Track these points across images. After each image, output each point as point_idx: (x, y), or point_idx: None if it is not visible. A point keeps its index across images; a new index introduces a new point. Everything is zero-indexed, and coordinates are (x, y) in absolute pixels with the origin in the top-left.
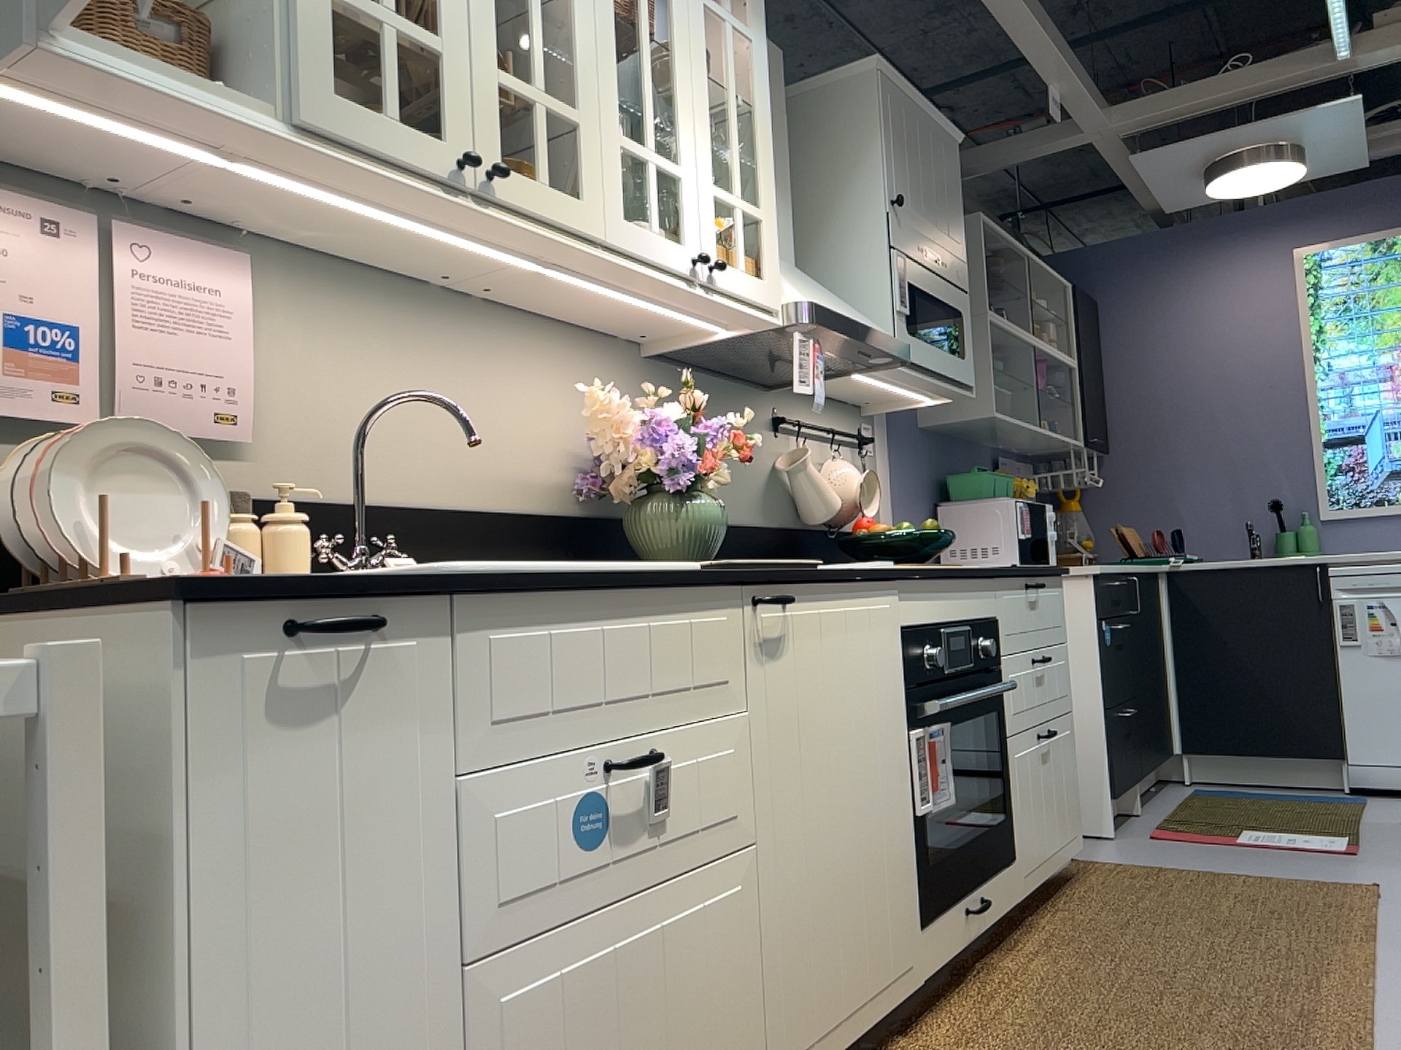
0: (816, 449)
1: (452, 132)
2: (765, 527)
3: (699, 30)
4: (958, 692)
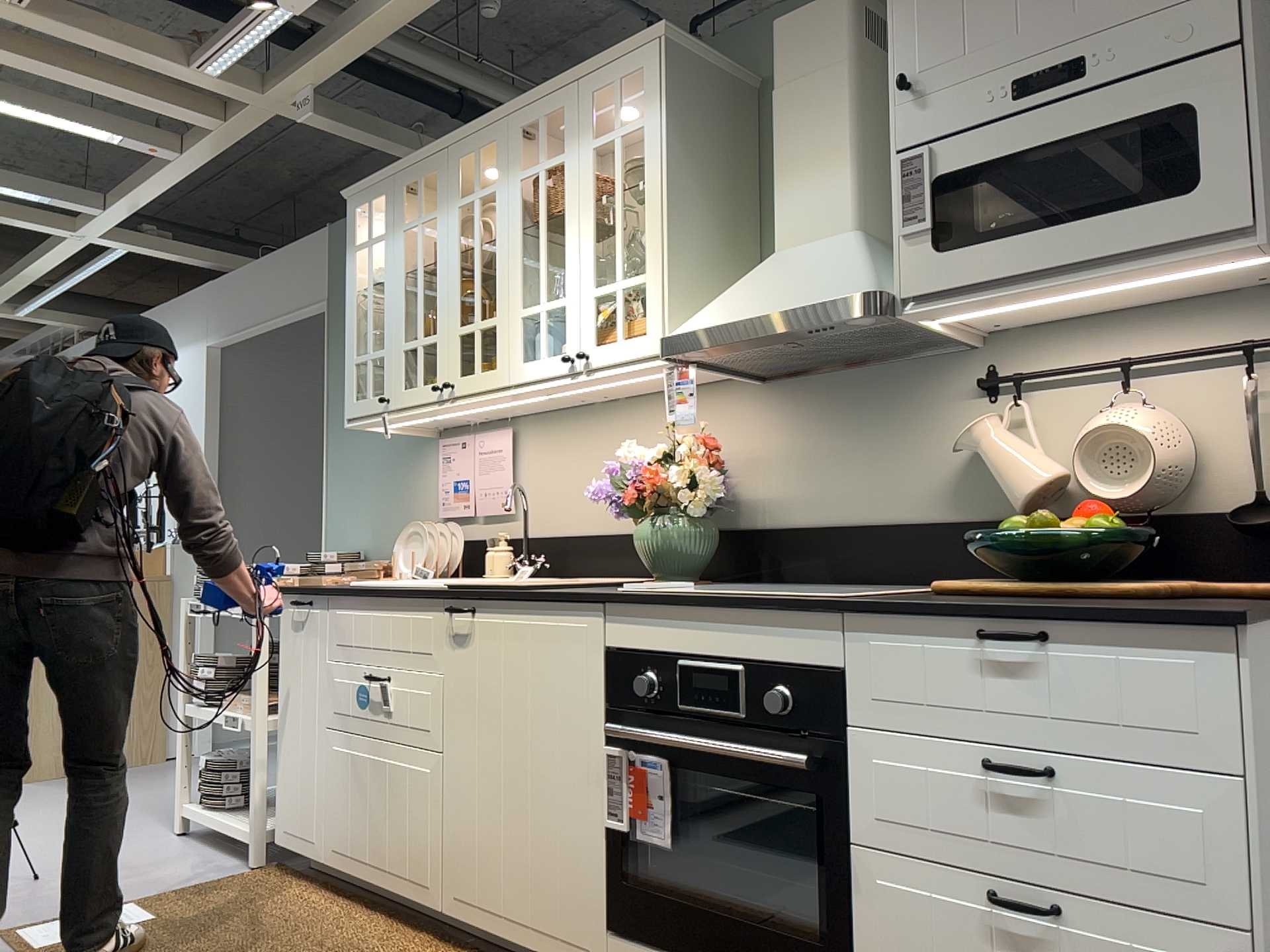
0: (1095, 396)
1: (438, 375)
2: (939, 523)
3: (586, 175)
4: (707, 737)
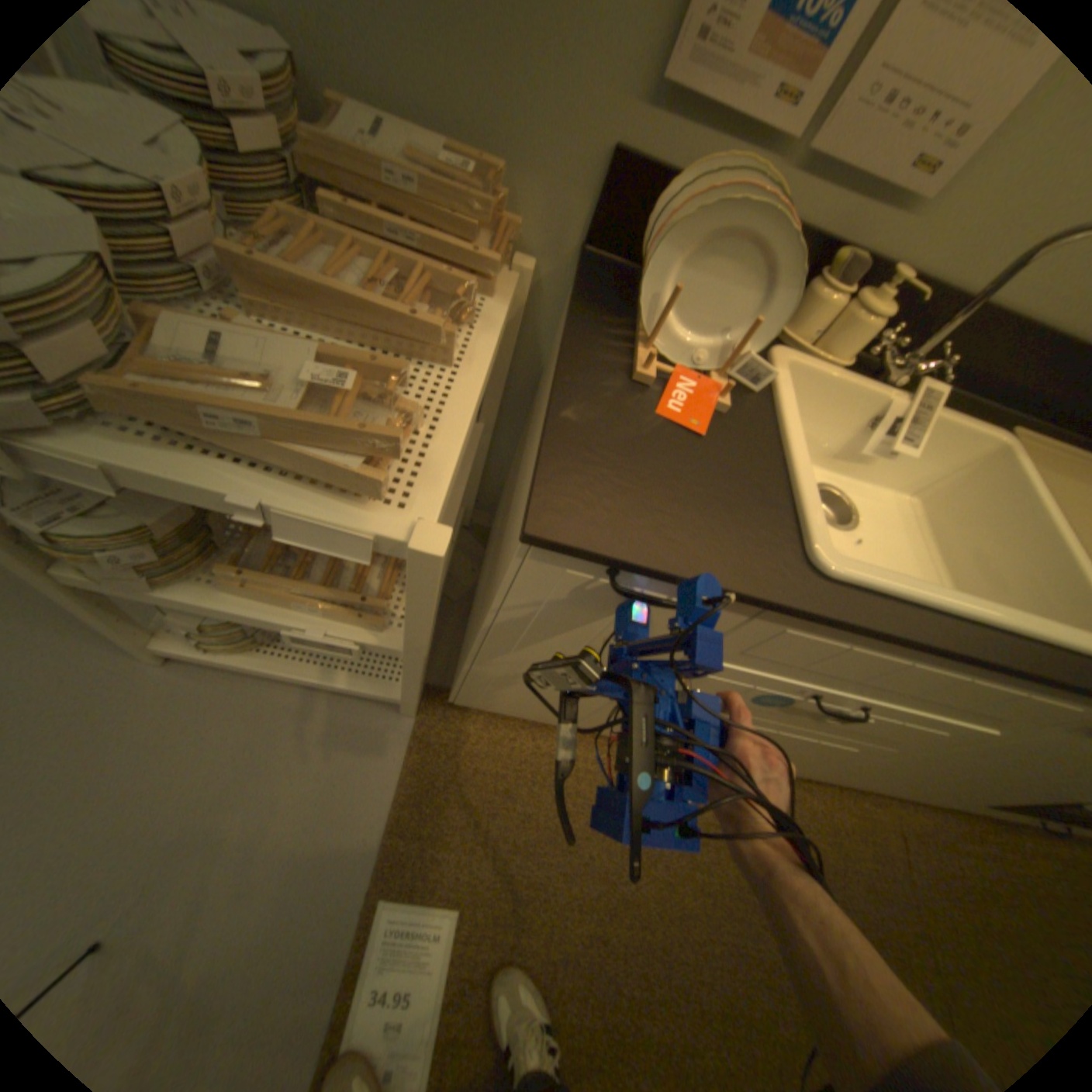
0: None
1: None
2: None
3: None
4: None
